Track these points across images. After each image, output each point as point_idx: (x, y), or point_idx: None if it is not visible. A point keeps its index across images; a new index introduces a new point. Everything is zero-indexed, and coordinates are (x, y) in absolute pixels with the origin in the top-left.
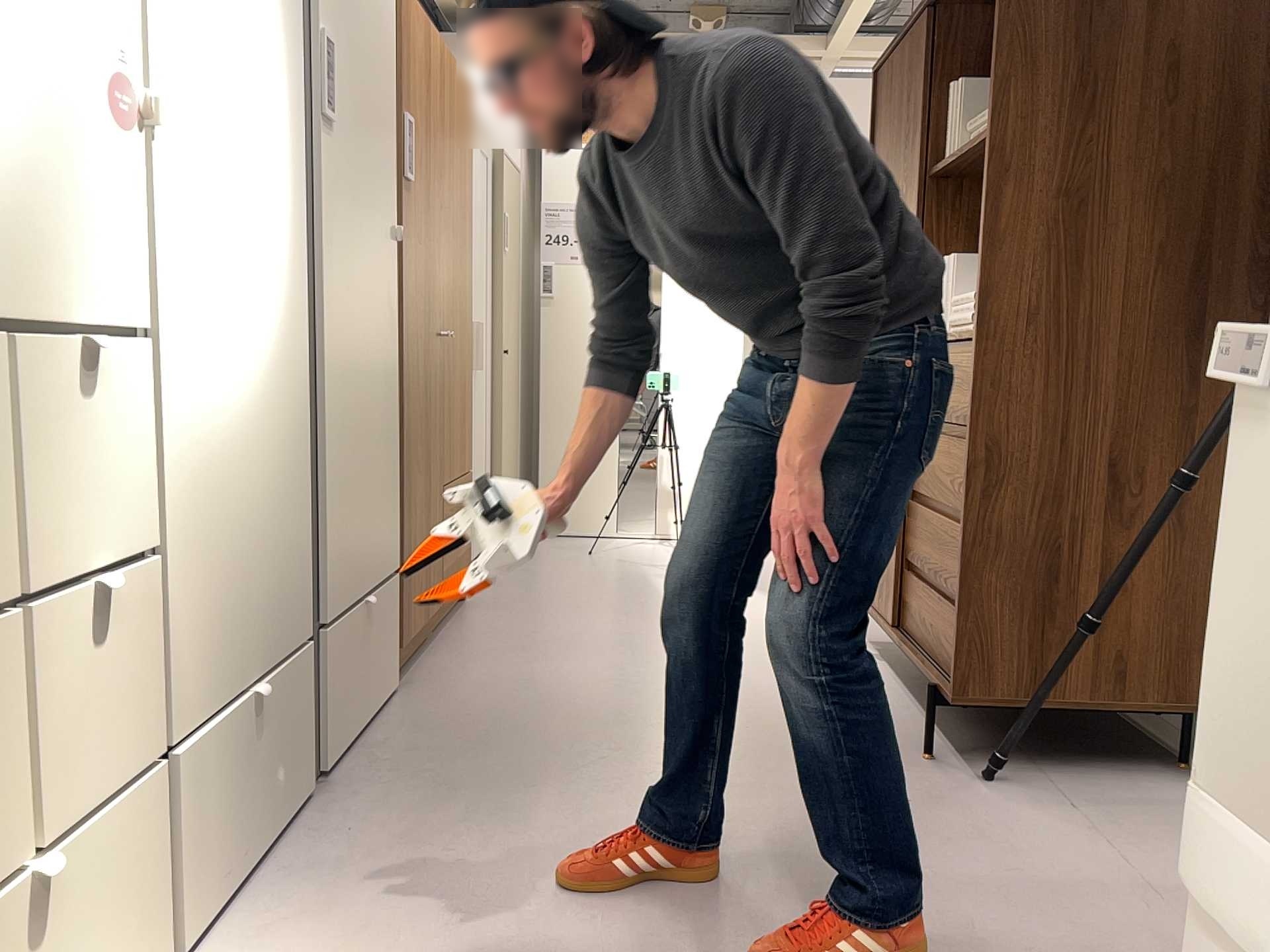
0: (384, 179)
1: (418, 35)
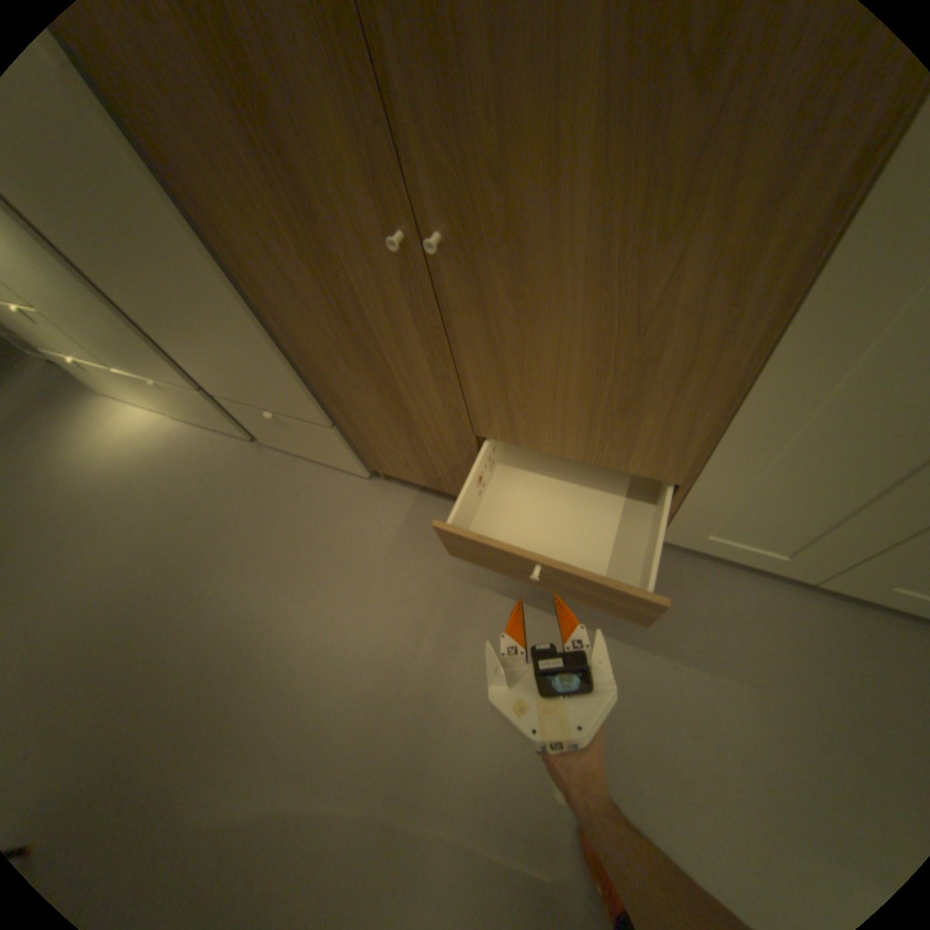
0: None
1: None
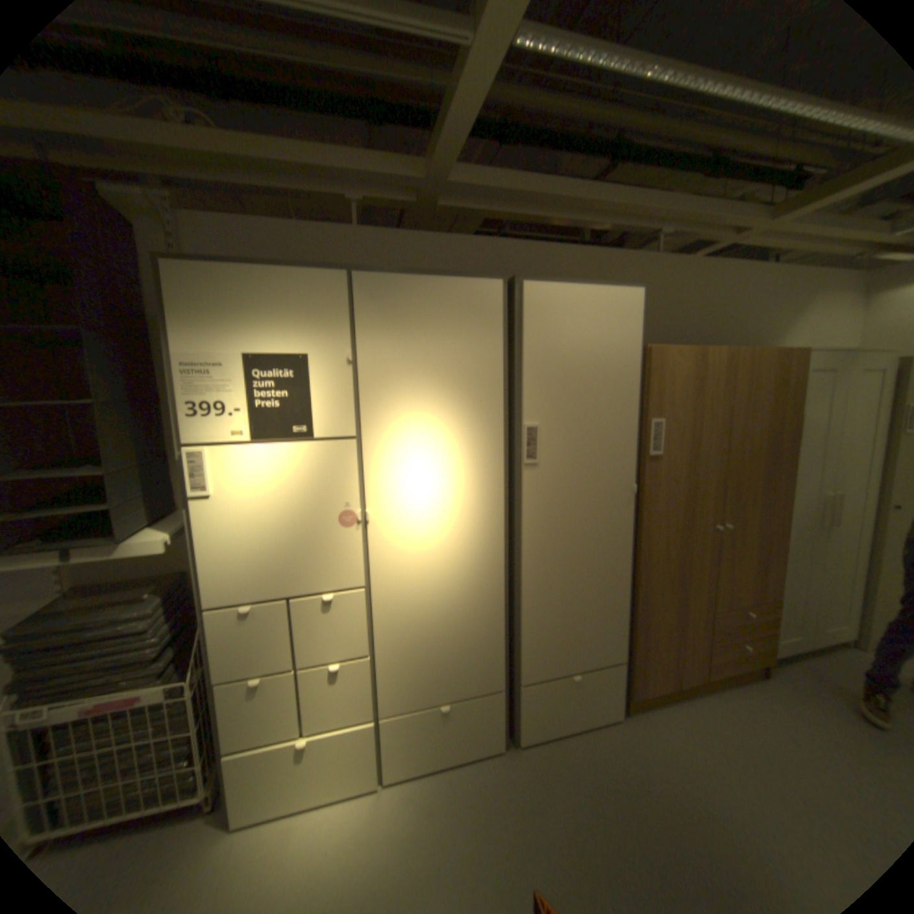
0: (617, 466)
1: (682, 365)
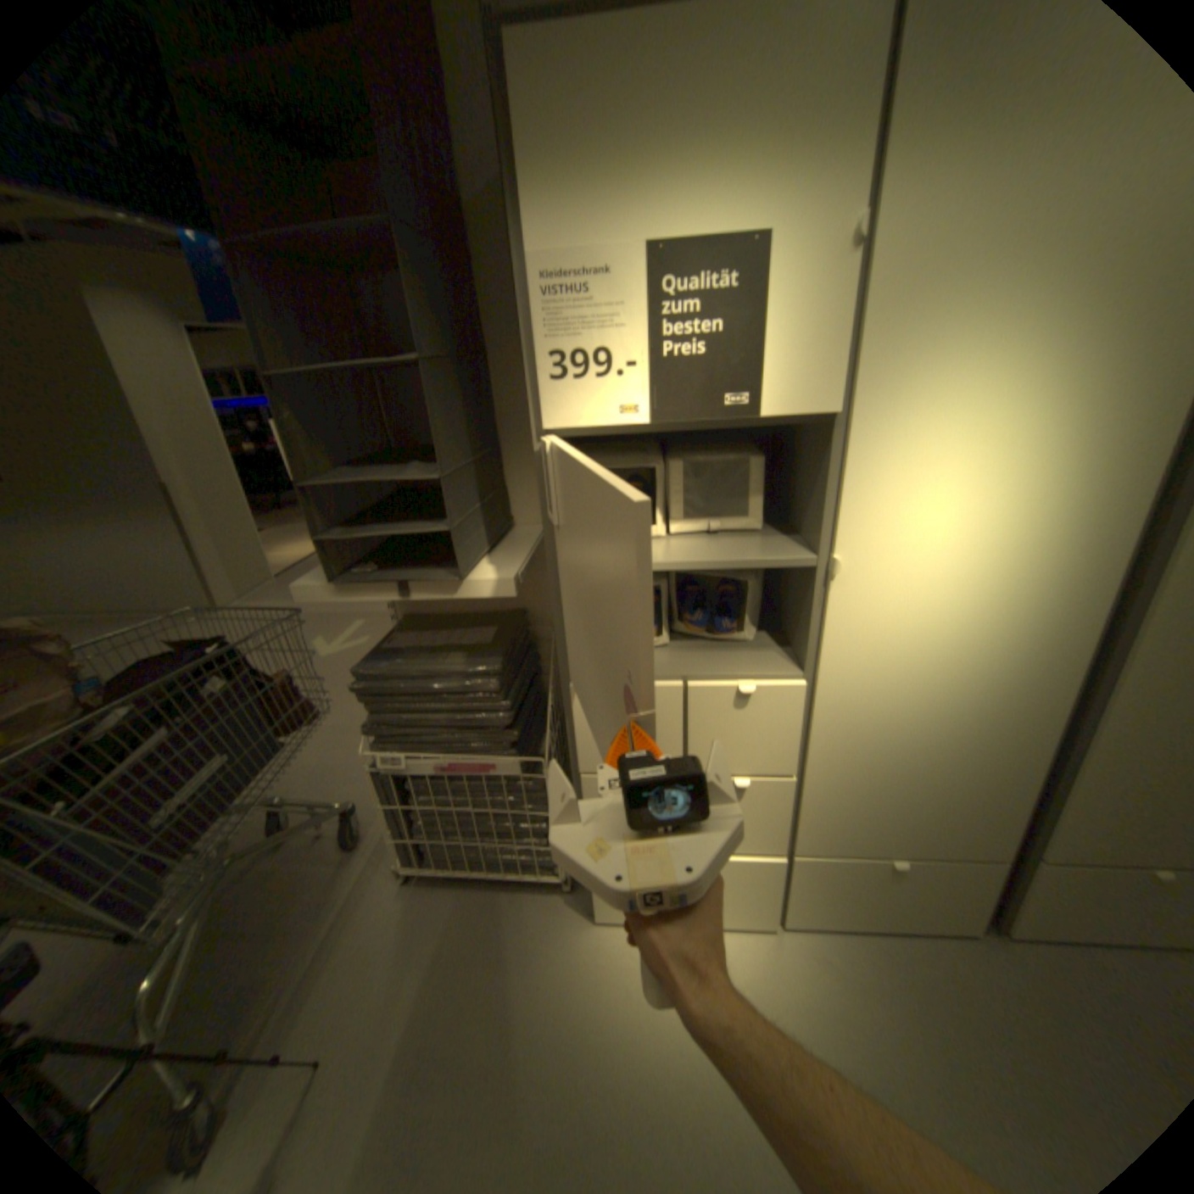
0: None
1: None
